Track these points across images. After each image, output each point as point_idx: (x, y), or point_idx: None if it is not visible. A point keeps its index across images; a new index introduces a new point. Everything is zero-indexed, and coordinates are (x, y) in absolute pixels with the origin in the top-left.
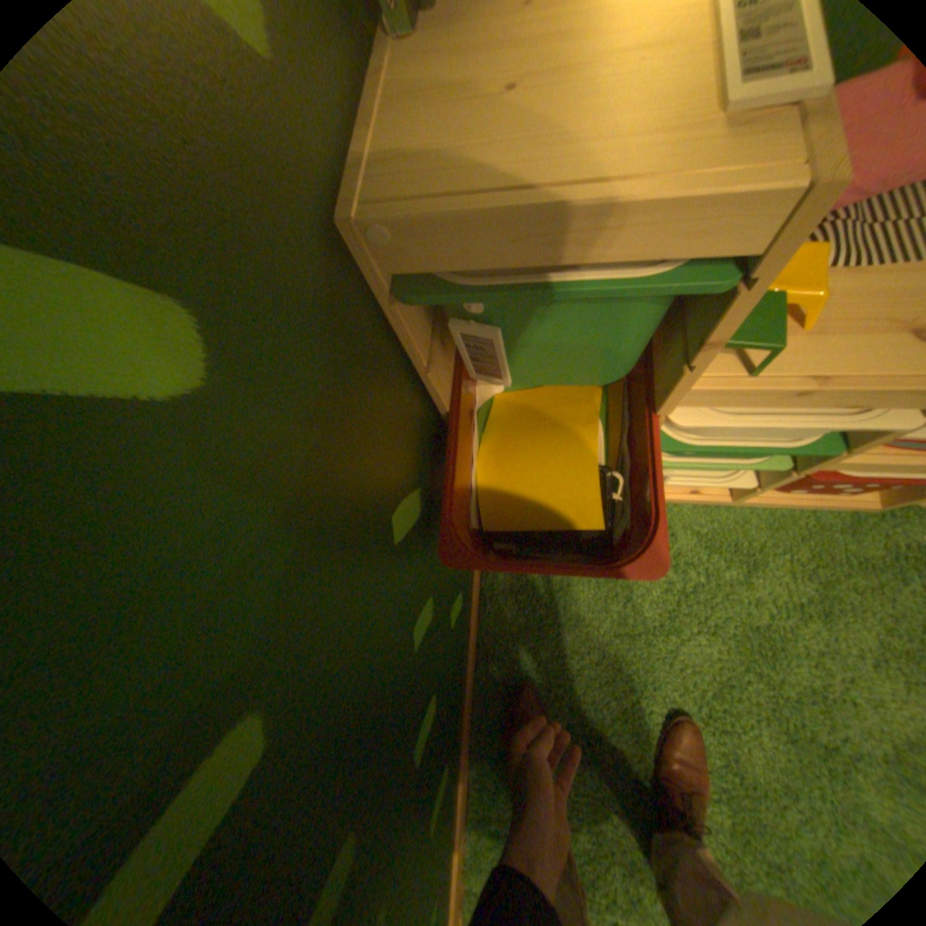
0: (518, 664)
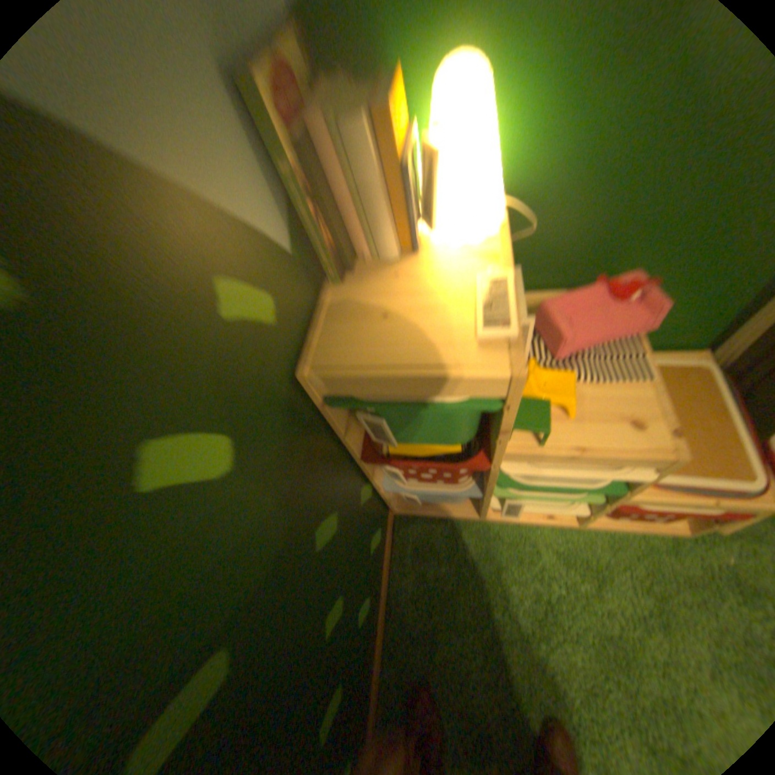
0: (416, 669)
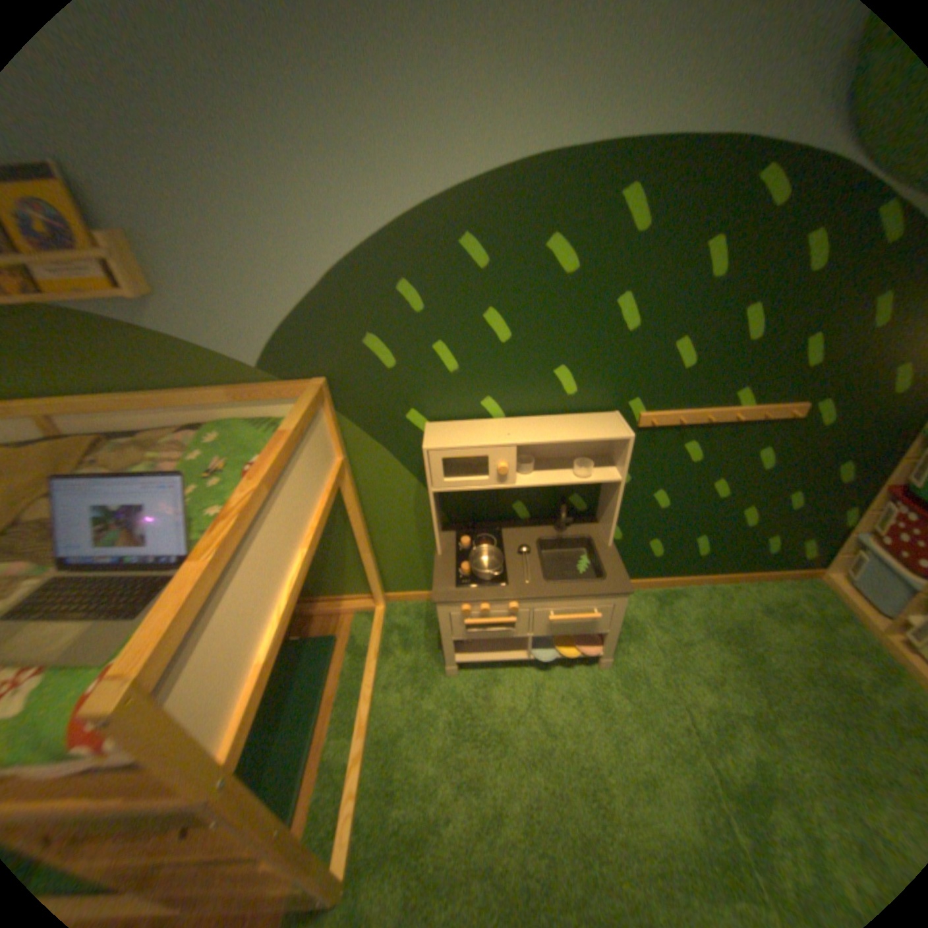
0: (743, 604)
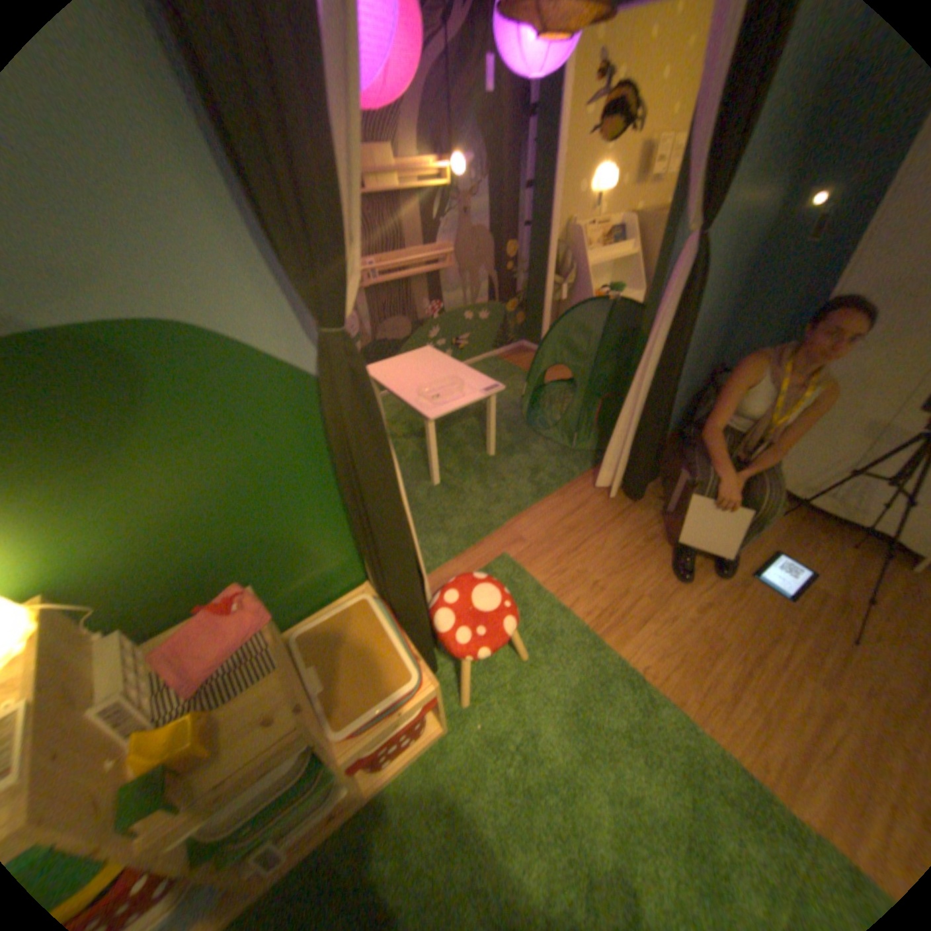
0: None
